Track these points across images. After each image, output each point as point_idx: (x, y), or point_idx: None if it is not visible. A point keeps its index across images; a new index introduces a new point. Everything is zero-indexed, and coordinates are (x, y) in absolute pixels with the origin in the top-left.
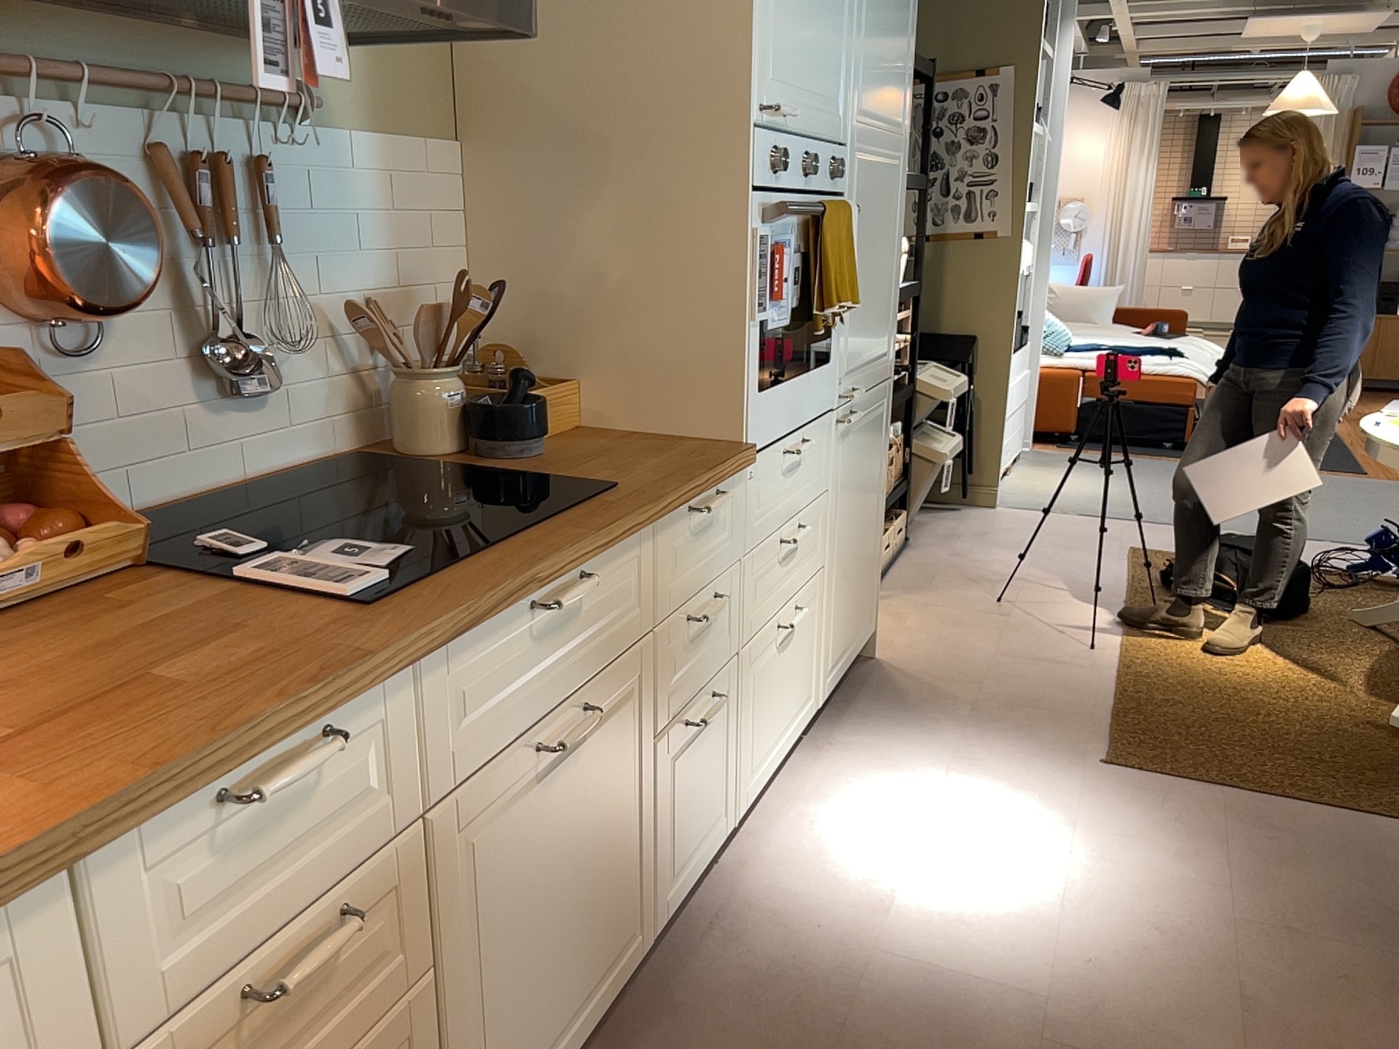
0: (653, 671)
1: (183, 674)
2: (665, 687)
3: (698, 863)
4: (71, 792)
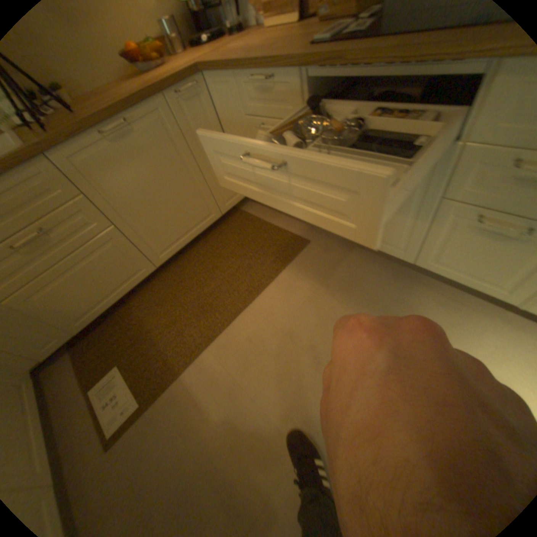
0: (455, 165)
1: (277, 45)
2: (468, 182)
3: (466, 281)
4: (233, 56)
